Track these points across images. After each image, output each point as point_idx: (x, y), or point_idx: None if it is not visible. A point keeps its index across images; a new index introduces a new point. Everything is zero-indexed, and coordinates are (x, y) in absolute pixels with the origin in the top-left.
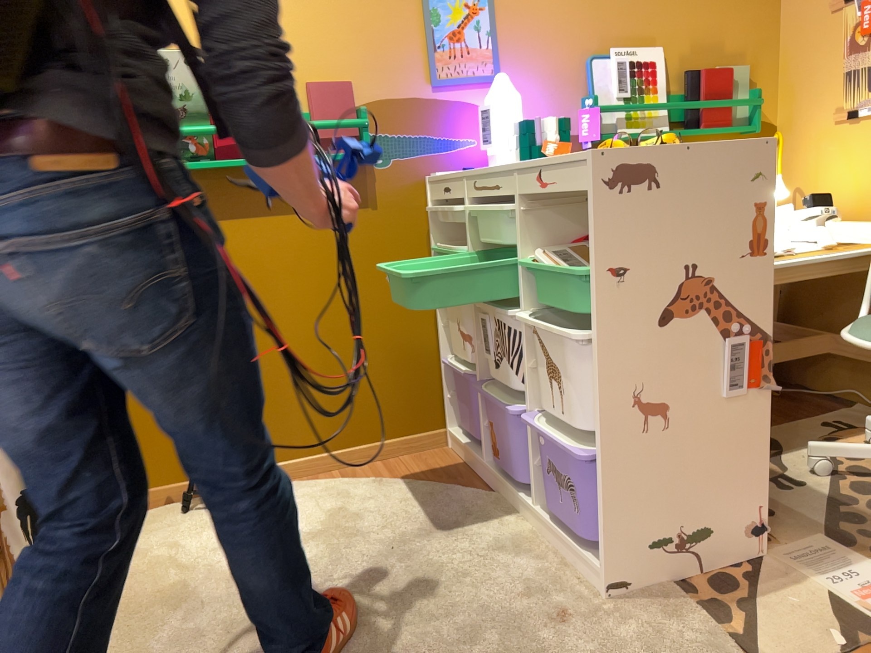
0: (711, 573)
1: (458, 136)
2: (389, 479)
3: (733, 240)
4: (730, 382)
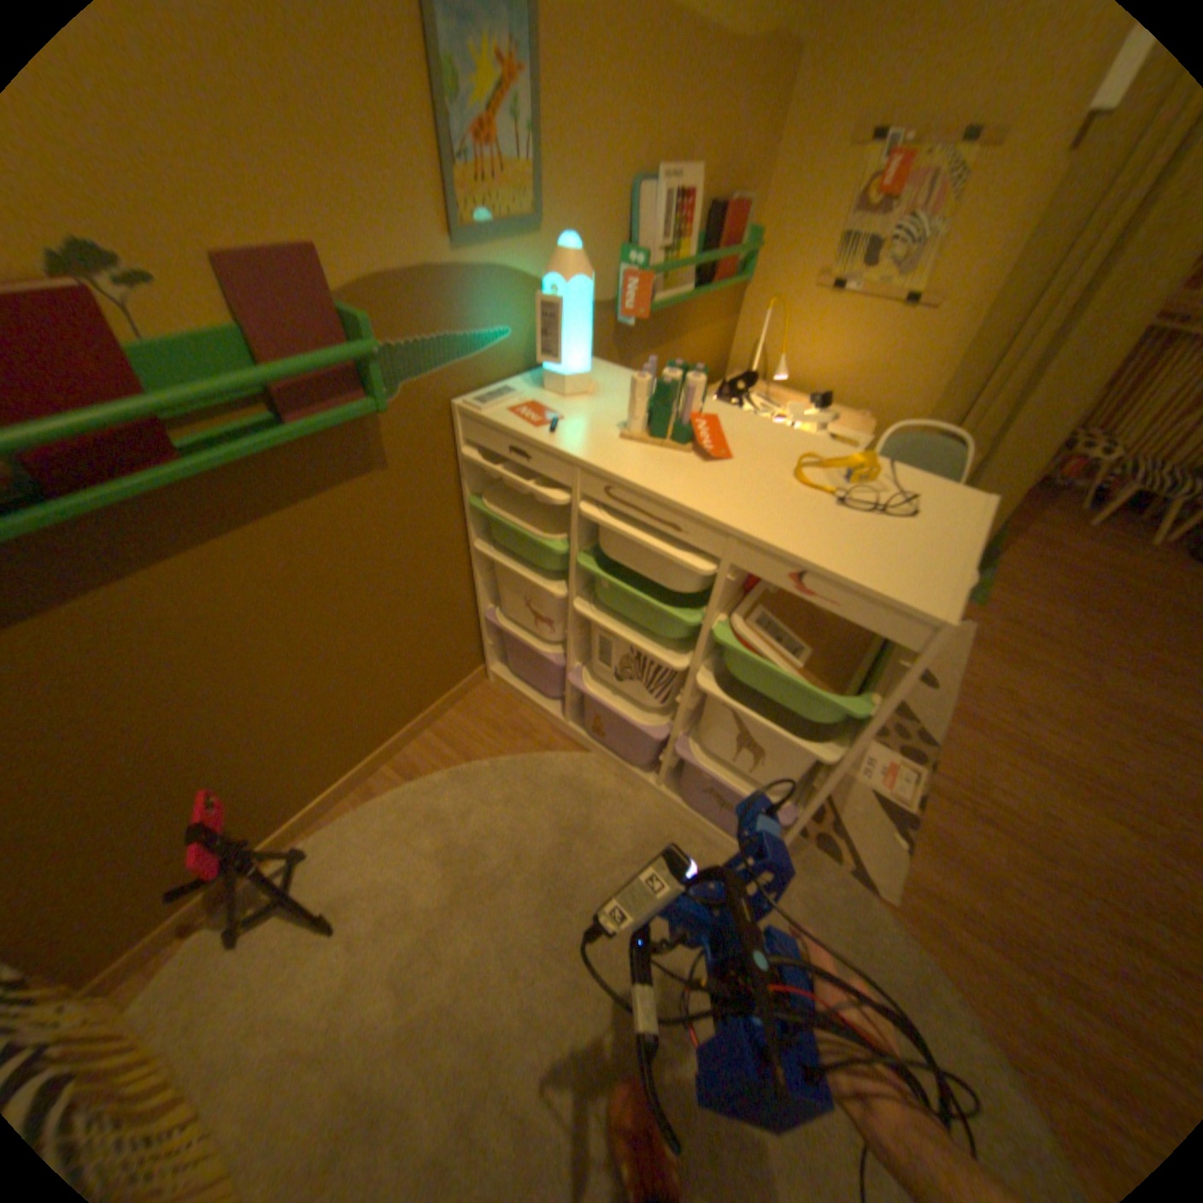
0: None
1: (489, 327)
2: (468, 767)
3: None
4: None
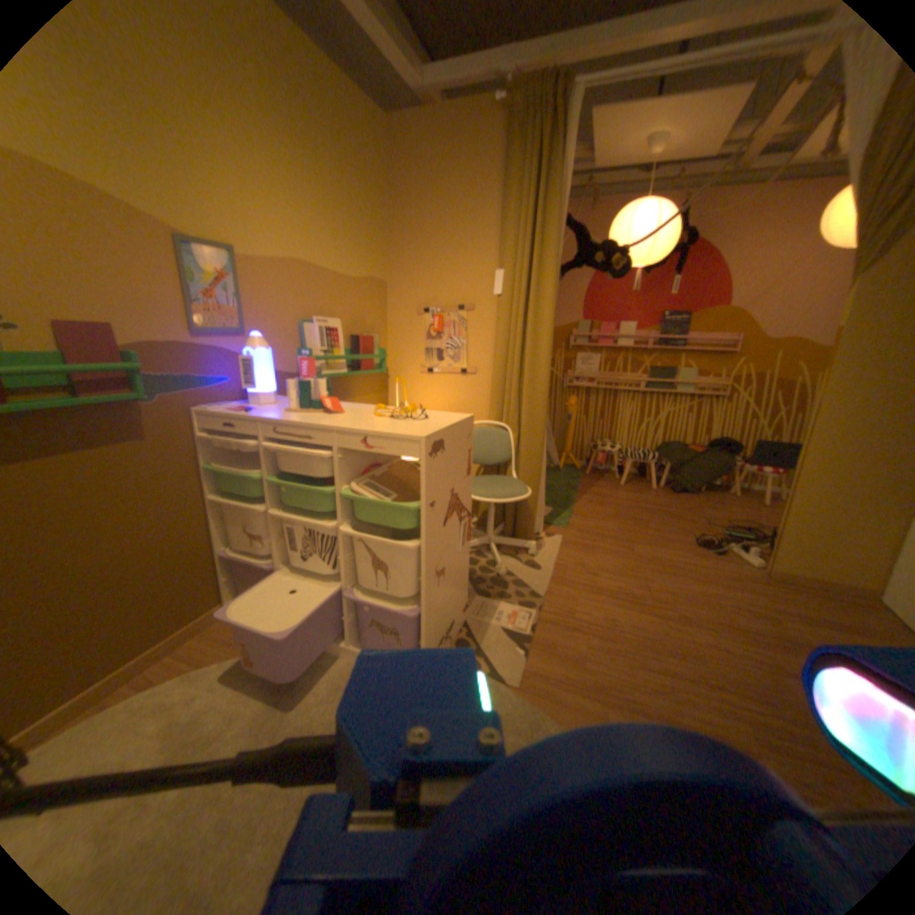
0: (454, 638)
1: (216, 375)
2: (198, 672)
3: (464, 469)
4: (463, 541)
